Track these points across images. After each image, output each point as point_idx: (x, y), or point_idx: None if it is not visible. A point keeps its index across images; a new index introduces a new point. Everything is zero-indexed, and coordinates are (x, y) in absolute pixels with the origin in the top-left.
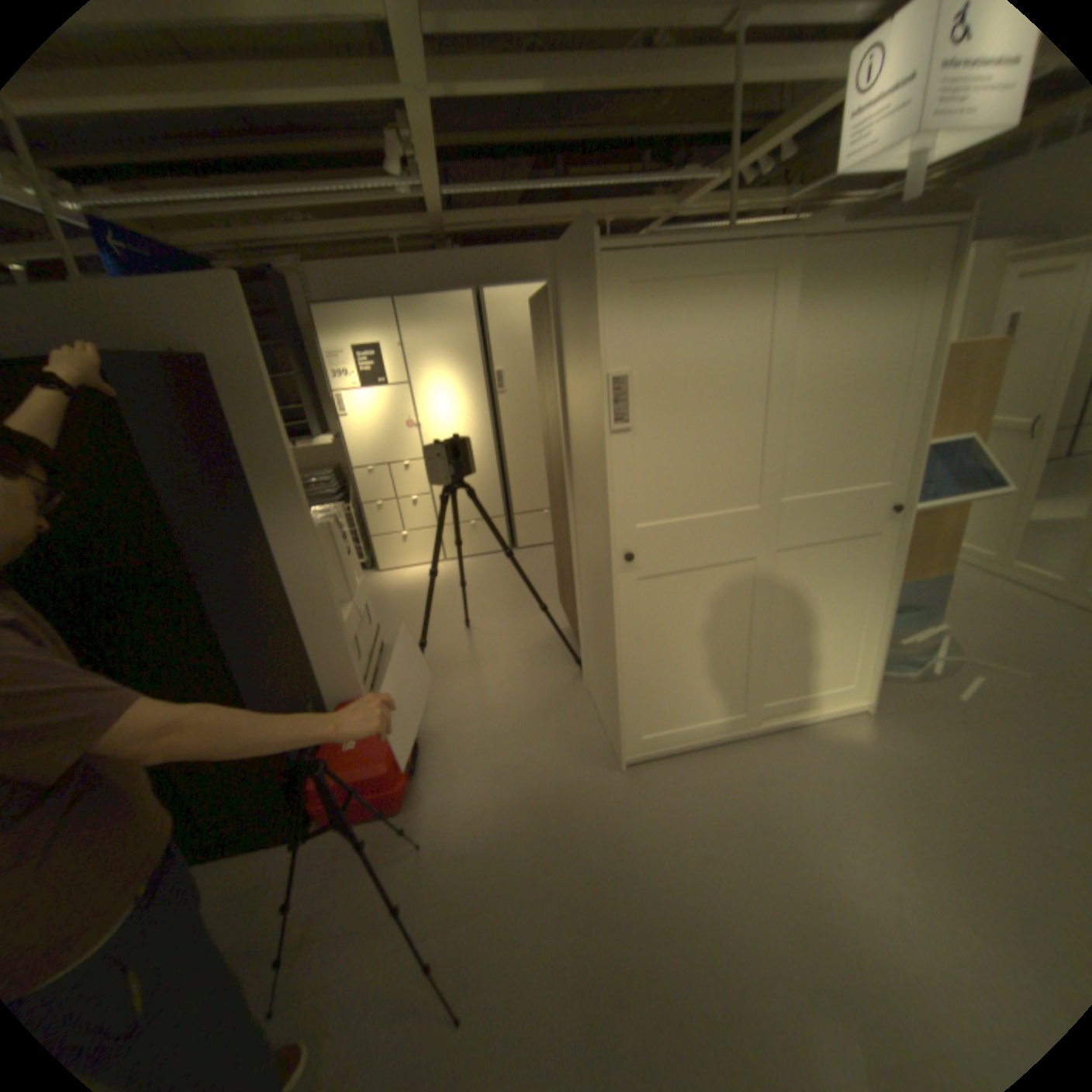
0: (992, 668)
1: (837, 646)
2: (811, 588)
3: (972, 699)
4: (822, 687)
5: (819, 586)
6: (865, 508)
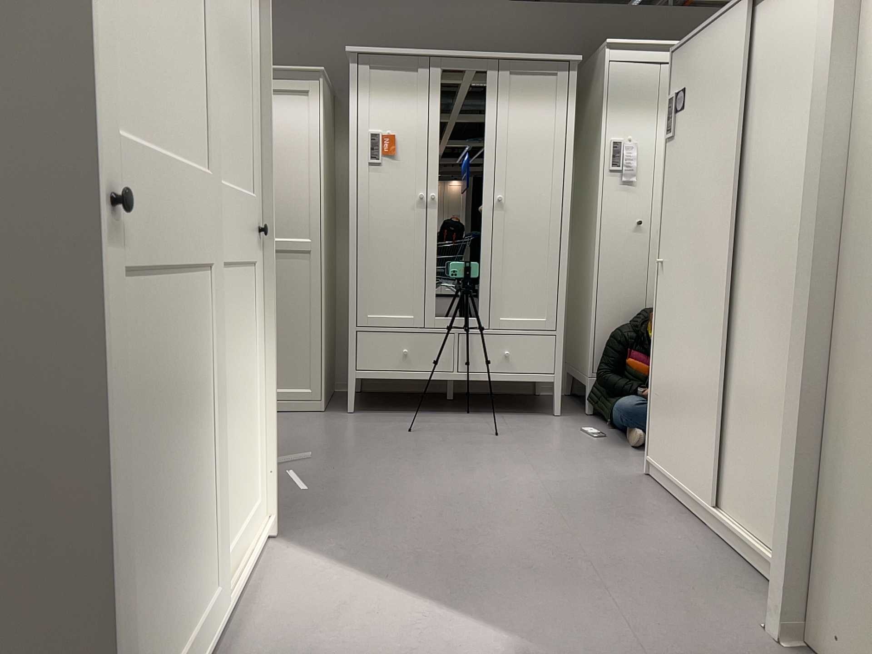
0: (280, 463)
1: (245, 437)
2: (227, 339)
3: (303, 487)
4: (243, 512)
5: (231, 337)
6: (245, 222)
